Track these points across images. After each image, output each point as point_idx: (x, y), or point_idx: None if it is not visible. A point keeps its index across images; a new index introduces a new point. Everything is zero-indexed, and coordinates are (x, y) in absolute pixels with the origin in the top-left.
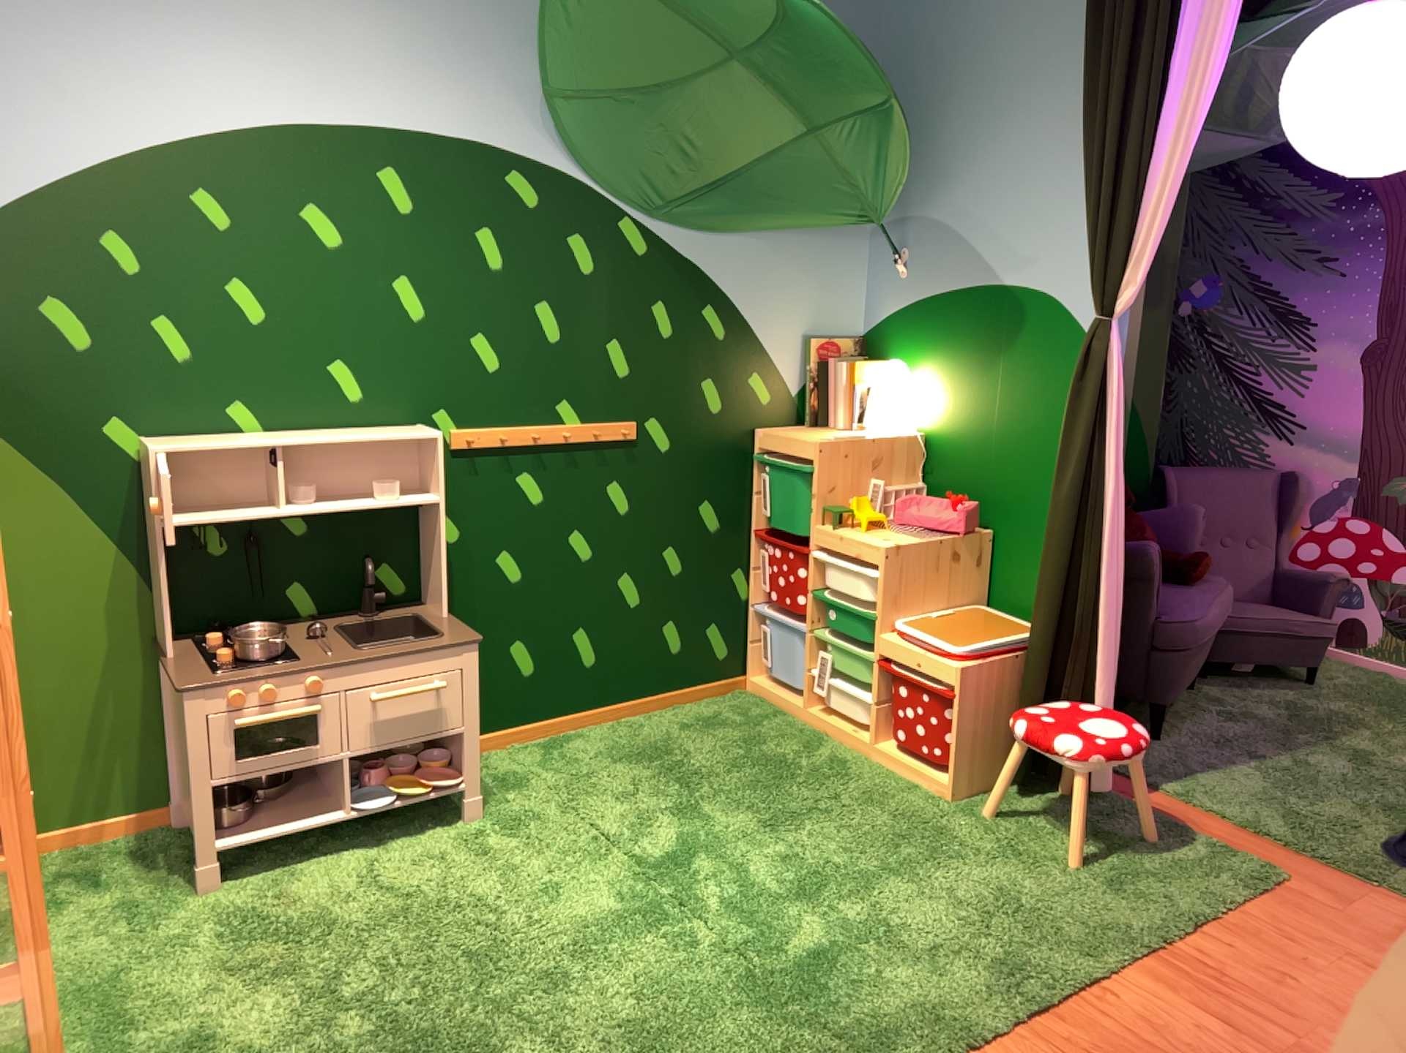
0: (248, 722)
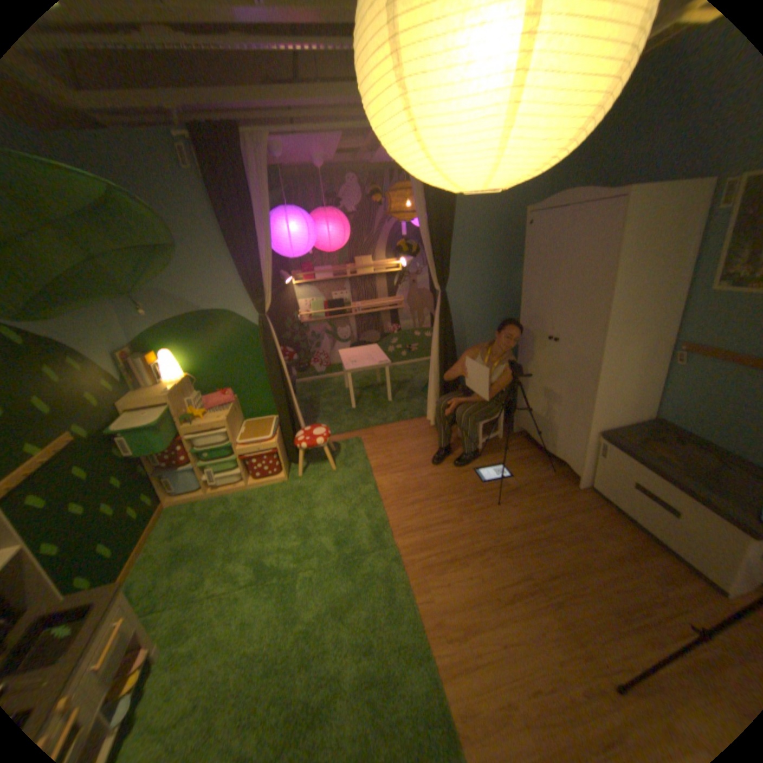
0: None
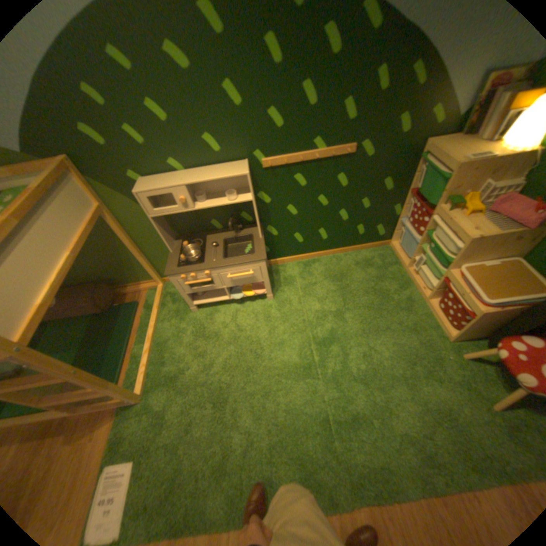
0: (188, 284)
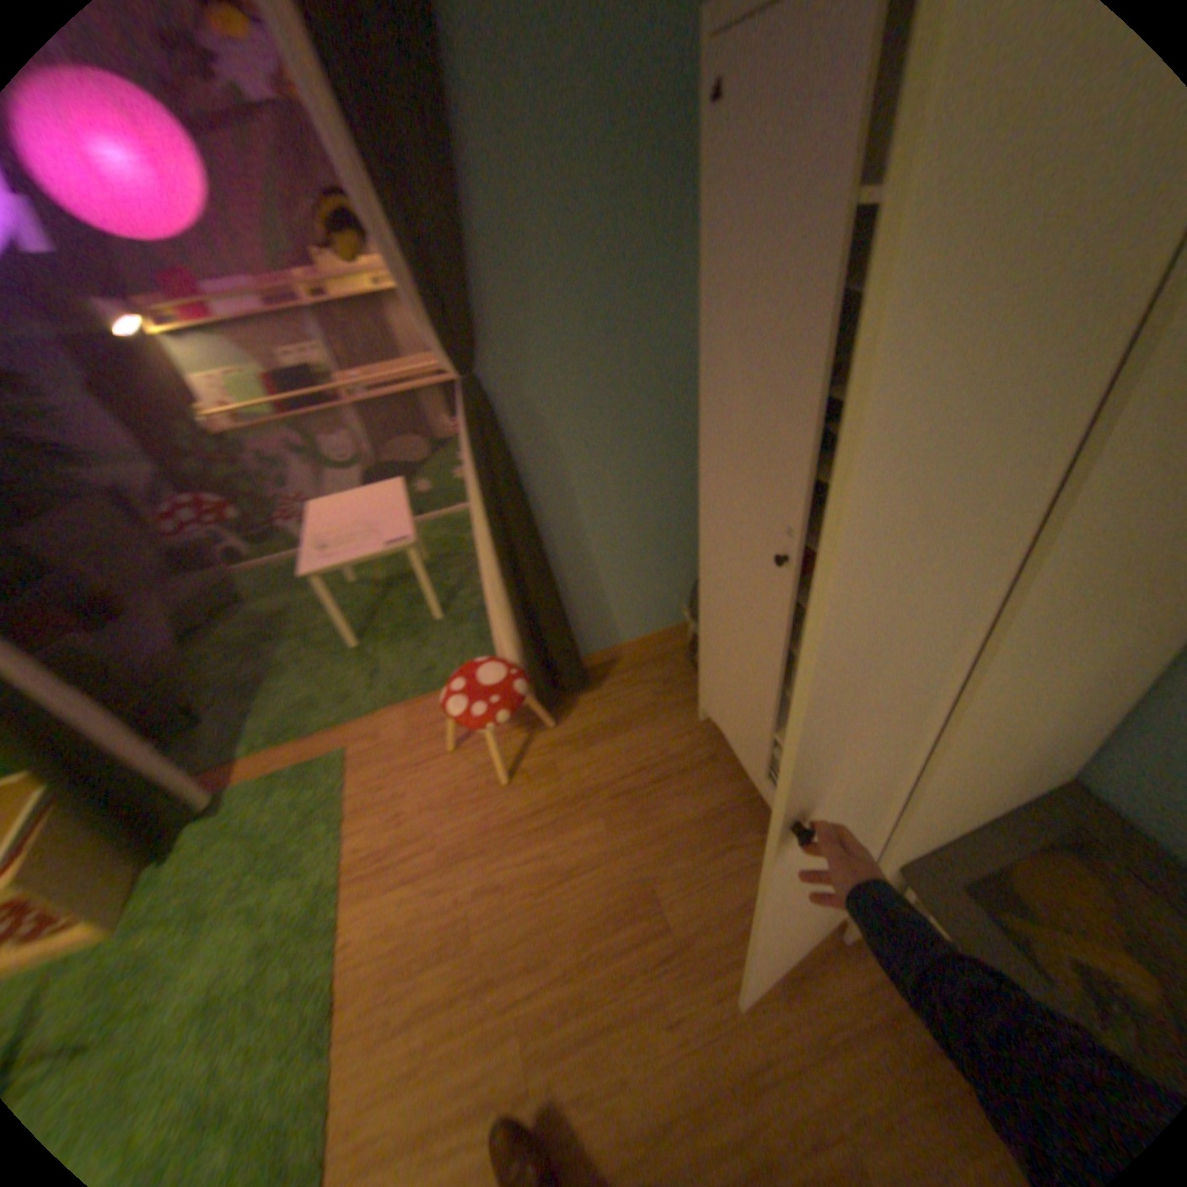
0: None
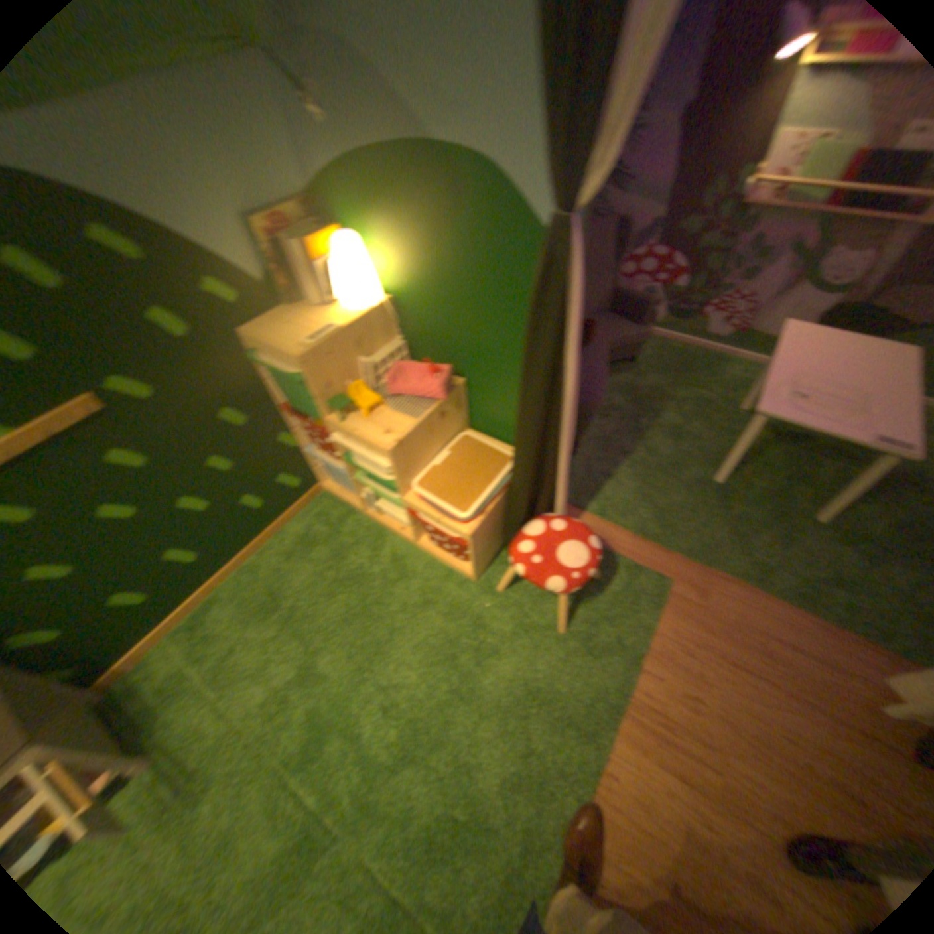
0: None
